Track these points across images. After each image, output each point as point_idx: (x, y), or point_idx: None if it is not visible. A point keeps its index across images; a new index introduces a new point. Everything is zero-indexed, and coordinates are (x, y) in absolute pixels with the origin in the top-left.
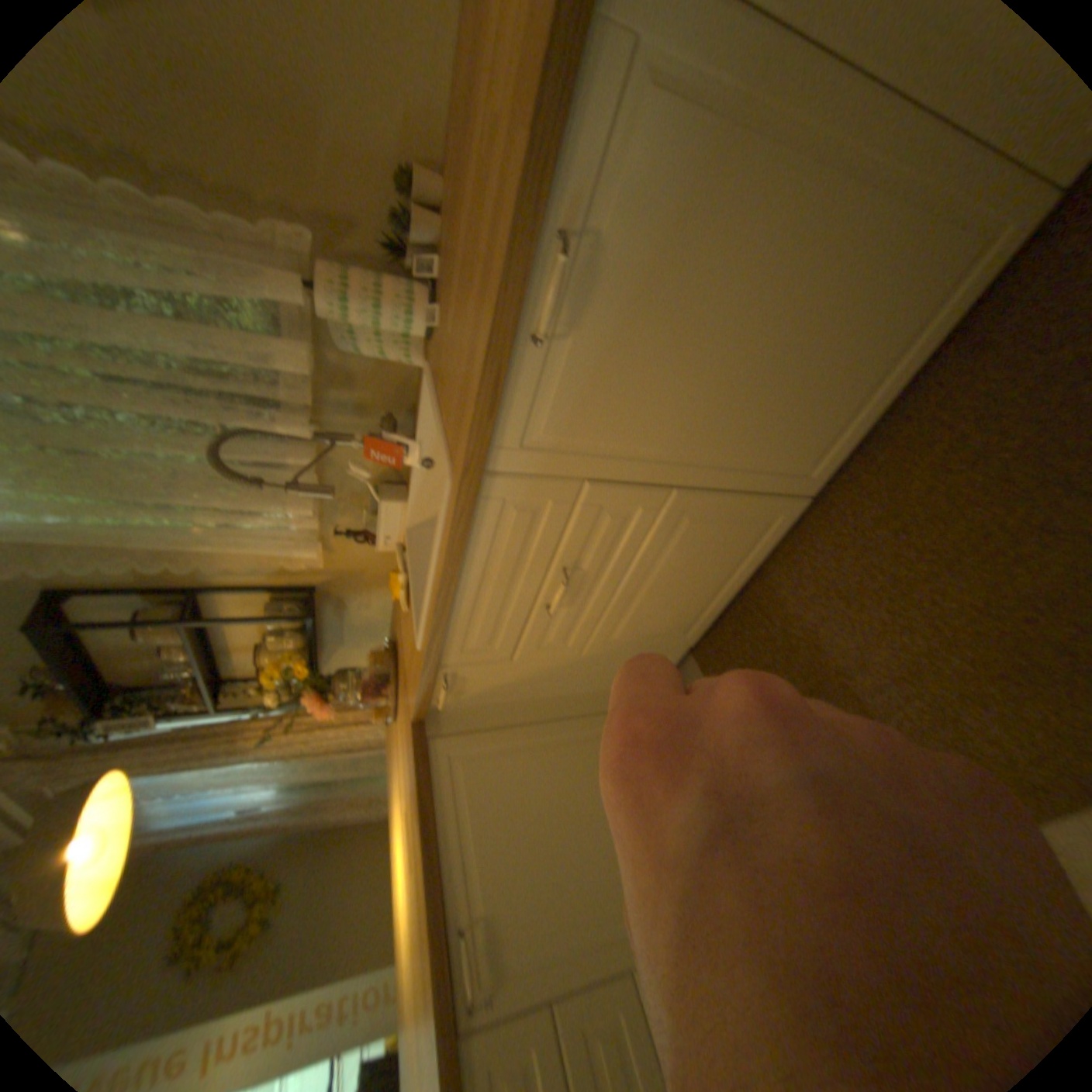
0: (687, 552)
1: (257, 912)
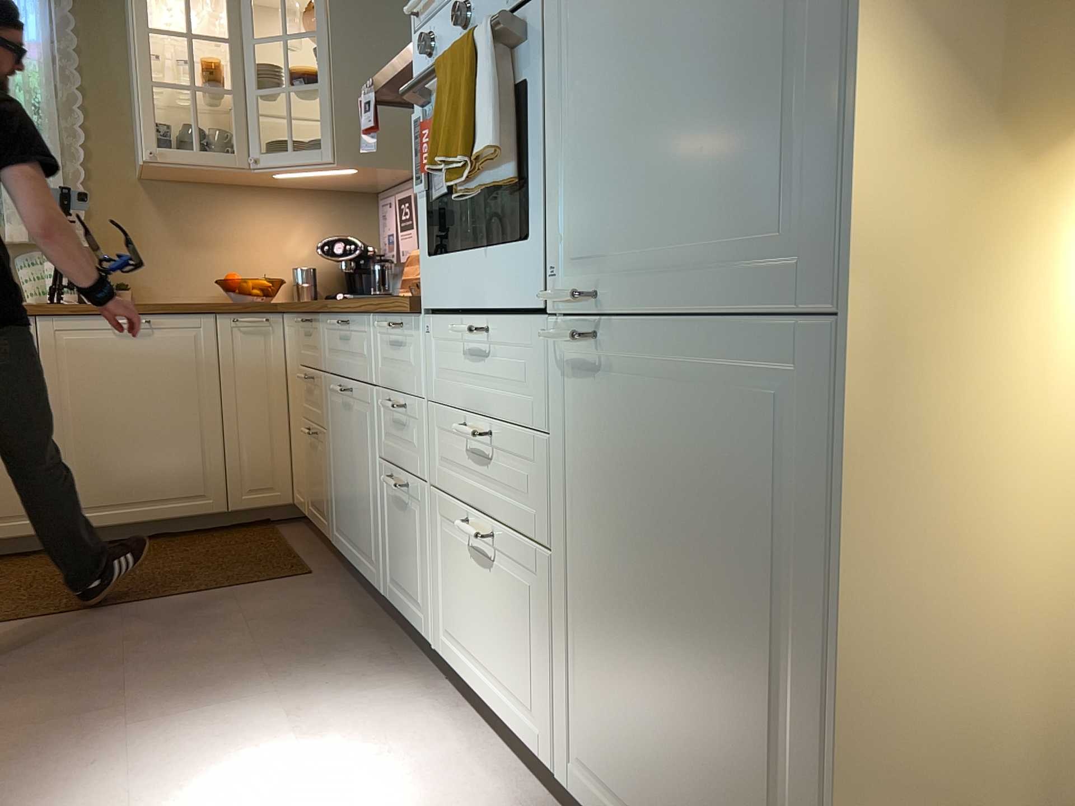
0: None
1: None
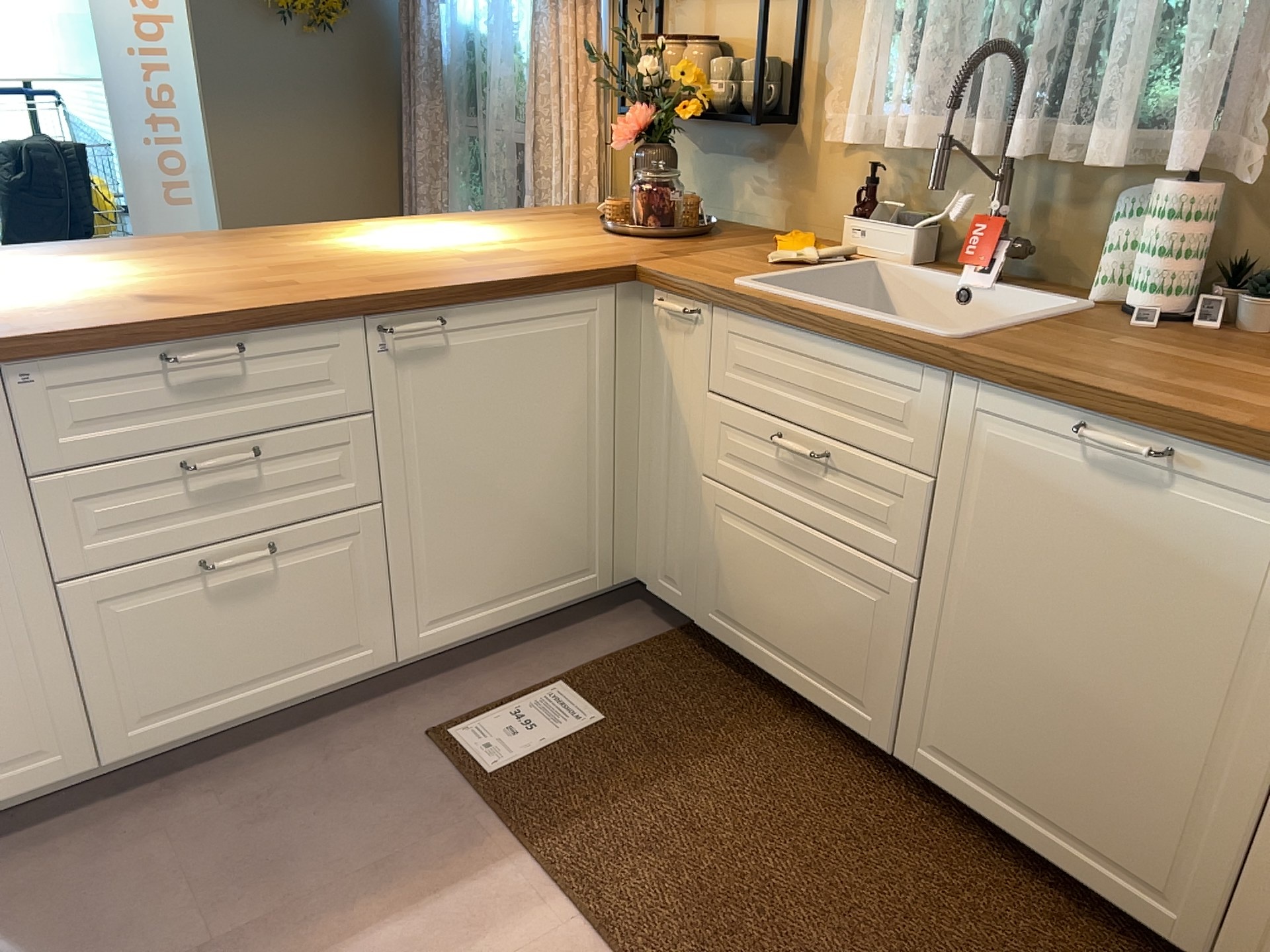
0: (837, 597)
1: (306, 0)
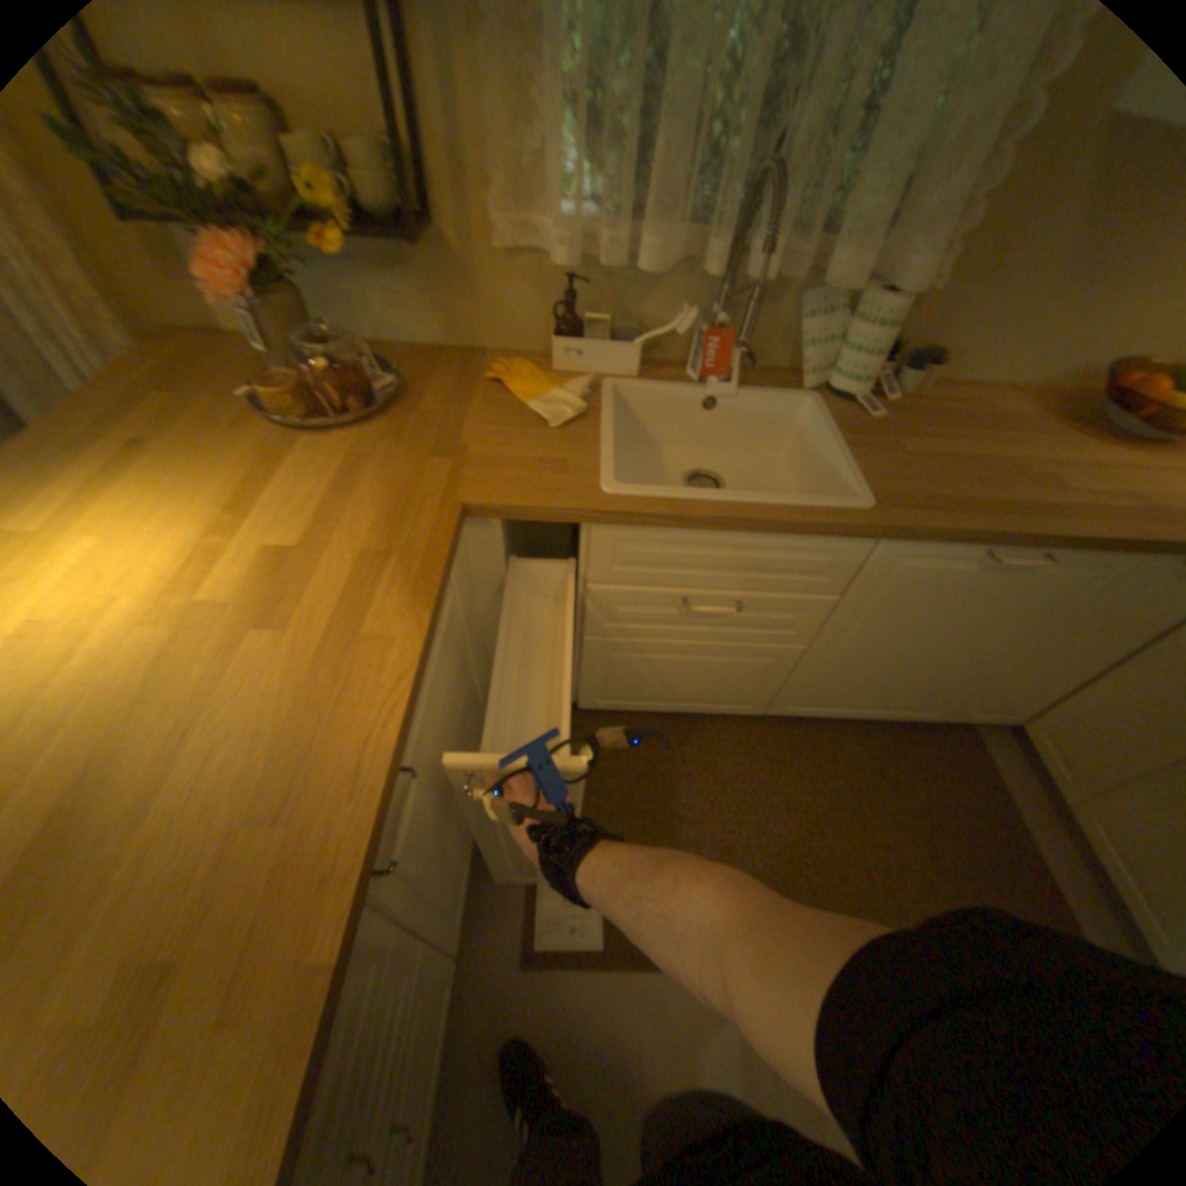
0: (733, 668)
1: None
